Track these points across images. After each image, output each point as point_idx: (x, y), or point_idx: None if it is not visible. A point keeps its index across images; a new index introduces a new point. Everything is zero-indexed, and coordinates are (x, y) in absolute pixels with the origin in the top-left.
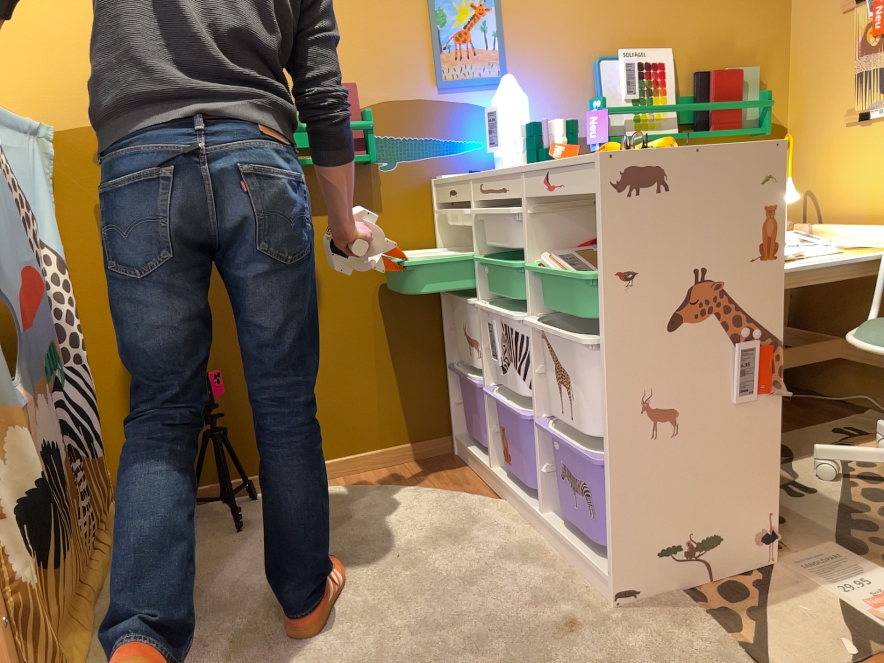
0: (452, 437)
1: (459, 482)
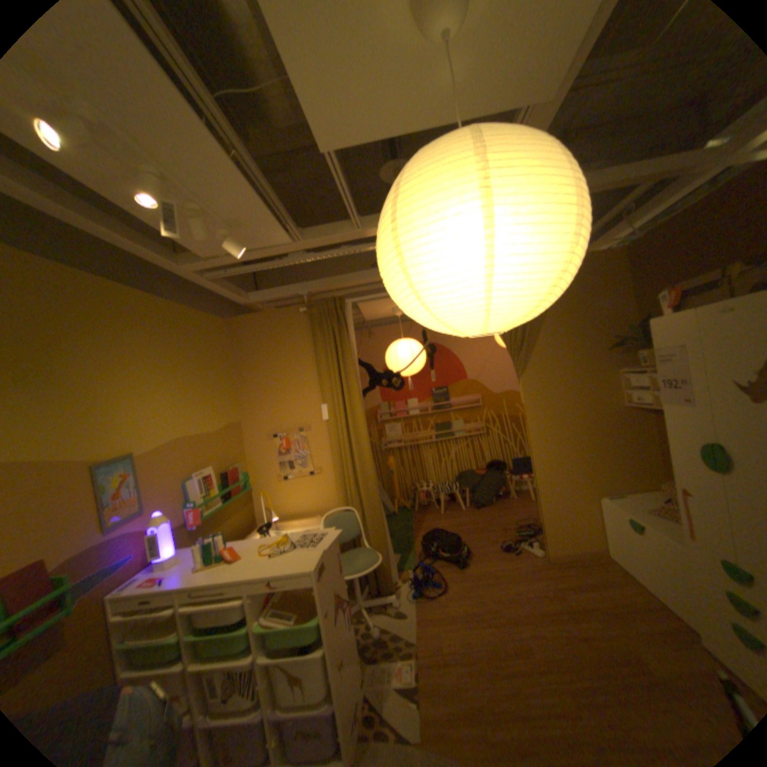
0: None
1: None
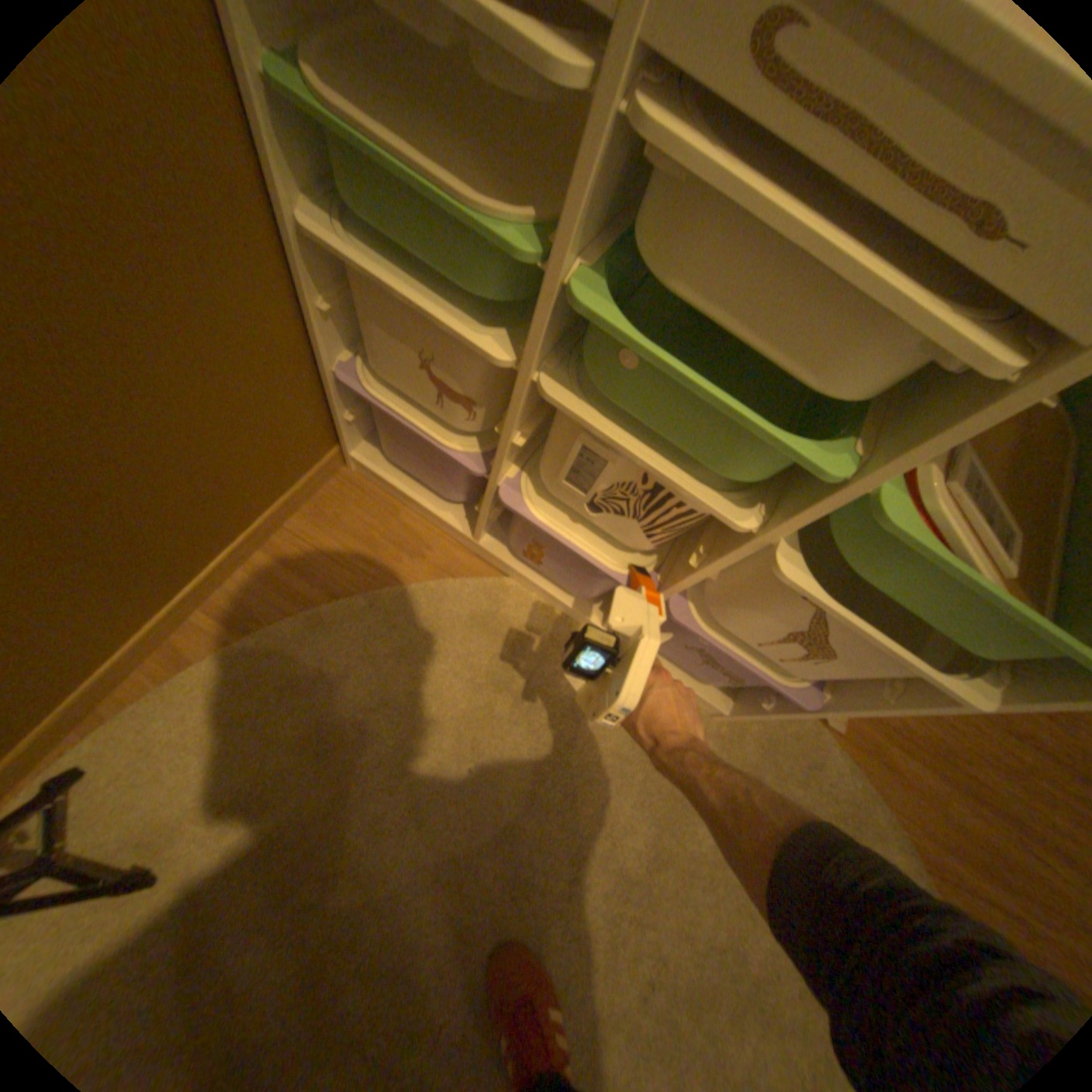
0: (339, 447)
1: (410, 542)
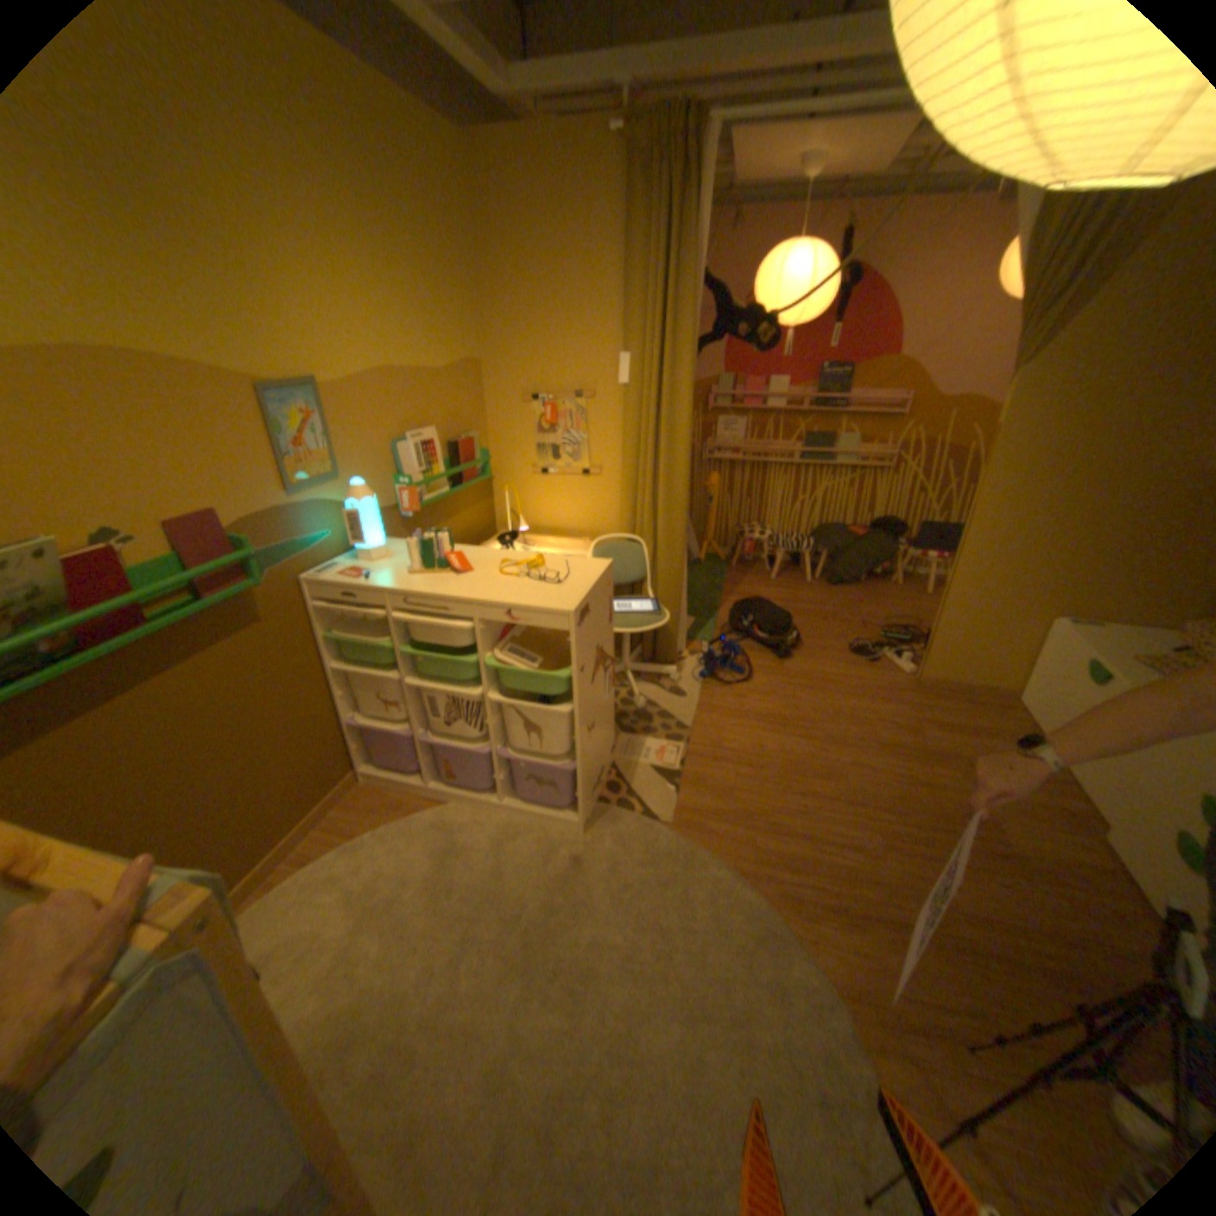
0: (352, 772)
1: (393, 806)
